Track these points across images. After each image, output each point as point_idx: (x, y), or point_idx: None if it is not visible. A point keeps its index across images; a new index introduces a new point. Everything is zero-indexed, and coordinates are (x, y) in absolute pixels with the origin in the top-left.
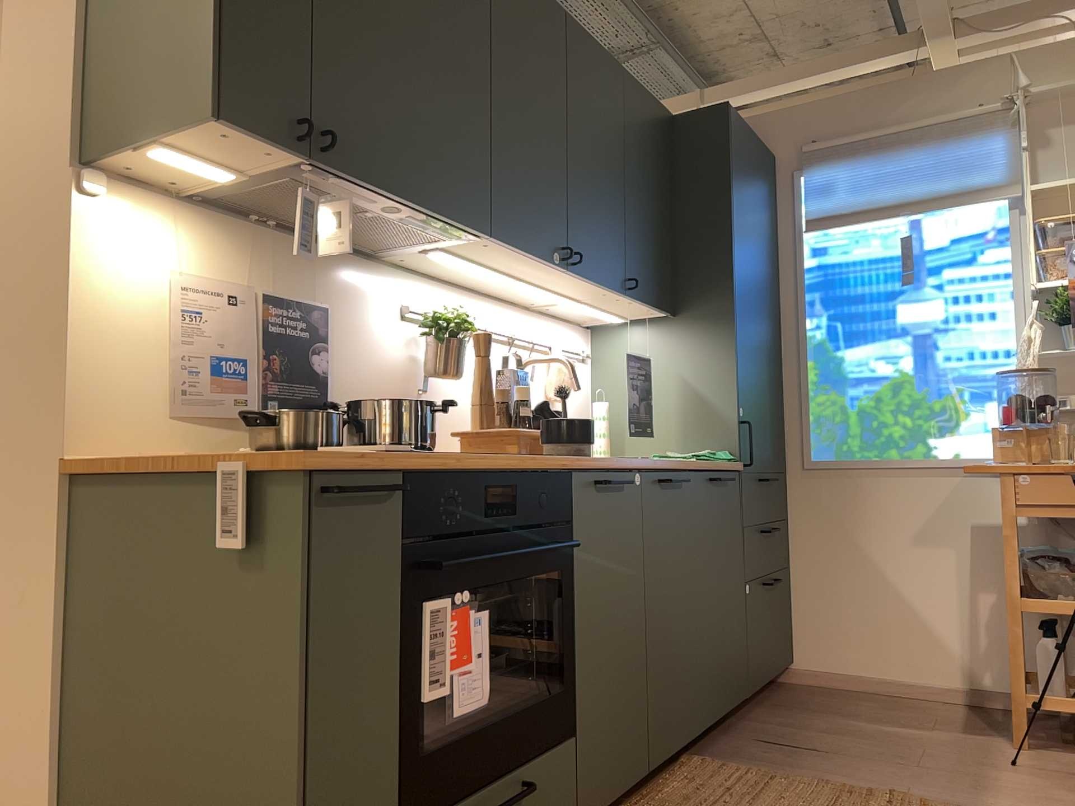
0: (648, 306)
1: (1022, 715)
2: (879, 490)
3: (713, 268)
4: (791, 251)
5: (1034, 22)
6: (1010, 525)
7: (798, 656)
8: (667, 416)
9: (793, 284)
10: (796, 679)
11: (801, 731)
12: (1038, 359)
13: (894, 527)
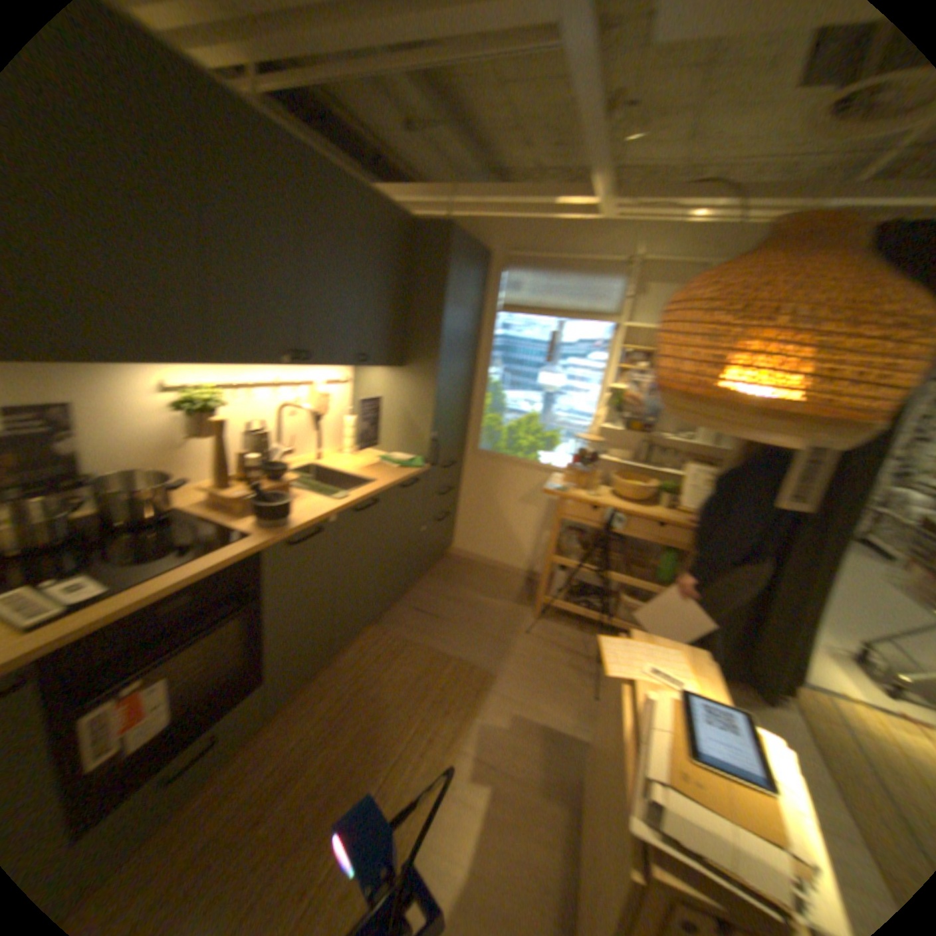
0: (382, 366)
1: (540, 607)
2: (509, 473)
3: (430, 343)
4: (492, 321)
5: (666, 204)
6: (558, 524)
7: (455, 543)
8: (392, 428)
9: (488, 343)
10: (453, 553)
11: (438, 600)
12: (604, 423)
13: (513, 493)
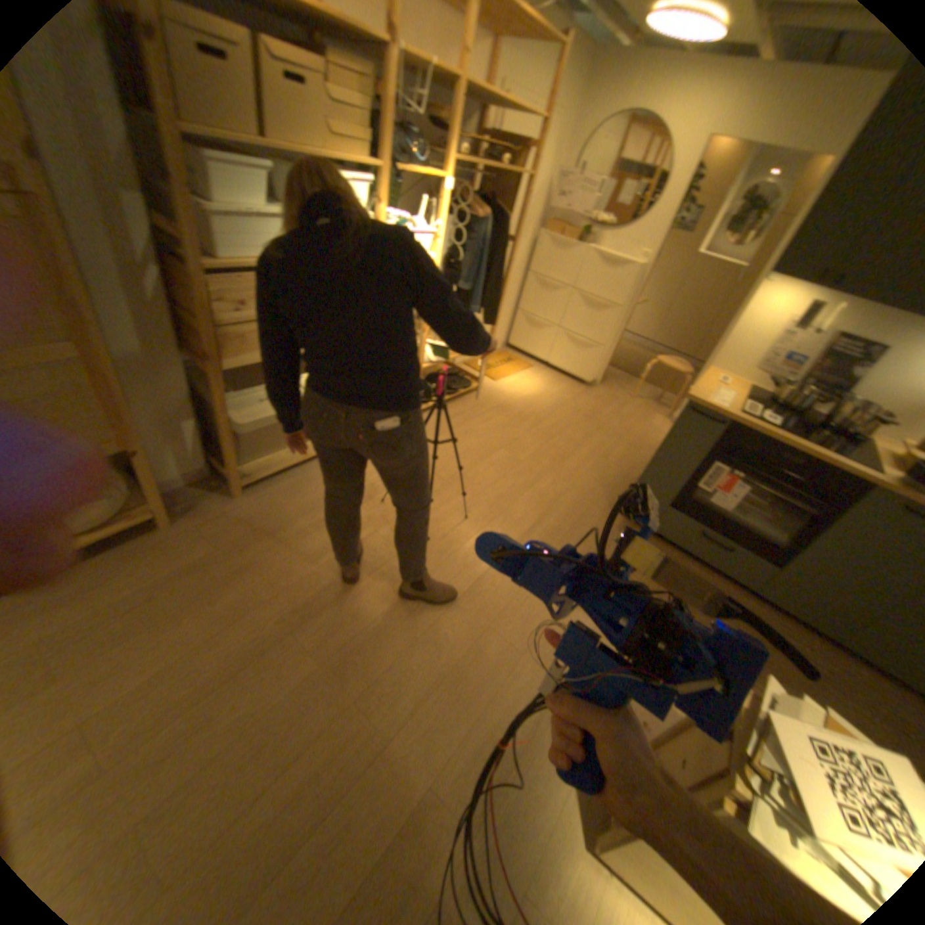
0: None
1: None
2: None
3: None
4: None
5: None
6: None
7: None
8: None
9: None
10: None
11: None
12: None
13: None
